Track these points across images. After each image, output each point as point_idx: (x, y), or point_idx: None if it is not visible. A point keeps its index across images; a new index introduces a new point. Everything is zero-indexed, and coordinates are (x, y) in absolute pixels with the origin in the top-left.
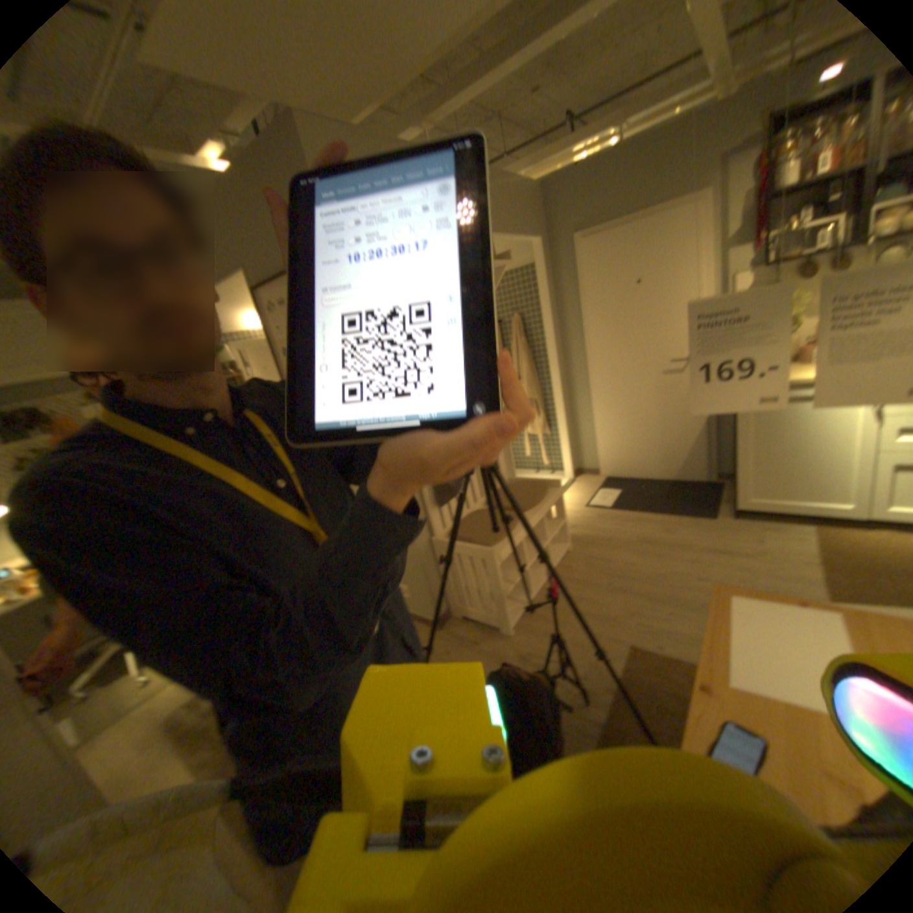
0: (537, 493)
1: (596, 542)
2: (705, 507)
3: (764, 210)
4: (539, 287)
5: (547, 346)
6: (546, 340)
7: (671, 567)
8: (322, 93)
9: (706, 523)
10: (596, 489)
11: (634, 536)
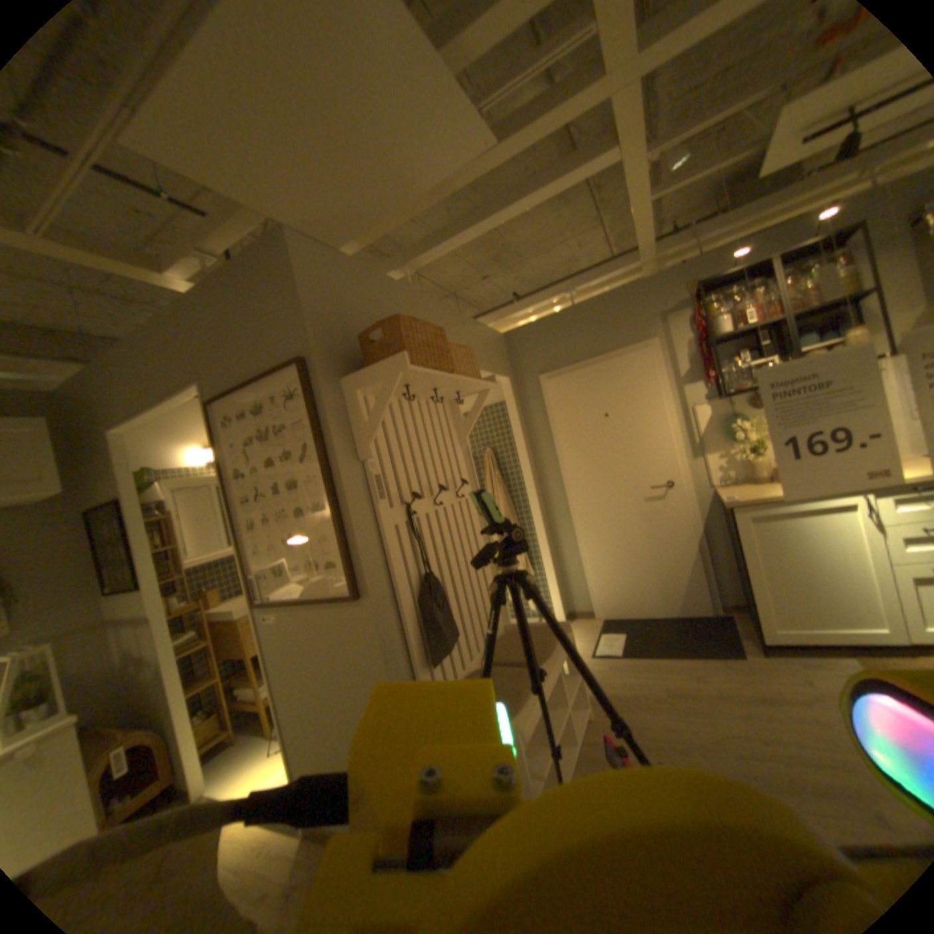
0: (545, 641)
1: (618, 702)
2: (726, 646)
3: (709, 353)
4: (509, 422)
5: (522, 478)
6: (520, 472)
7: (724, 729)
8: (318, 211)
9: (736, 666)
10: (596, 634)
11: (662, 691)
